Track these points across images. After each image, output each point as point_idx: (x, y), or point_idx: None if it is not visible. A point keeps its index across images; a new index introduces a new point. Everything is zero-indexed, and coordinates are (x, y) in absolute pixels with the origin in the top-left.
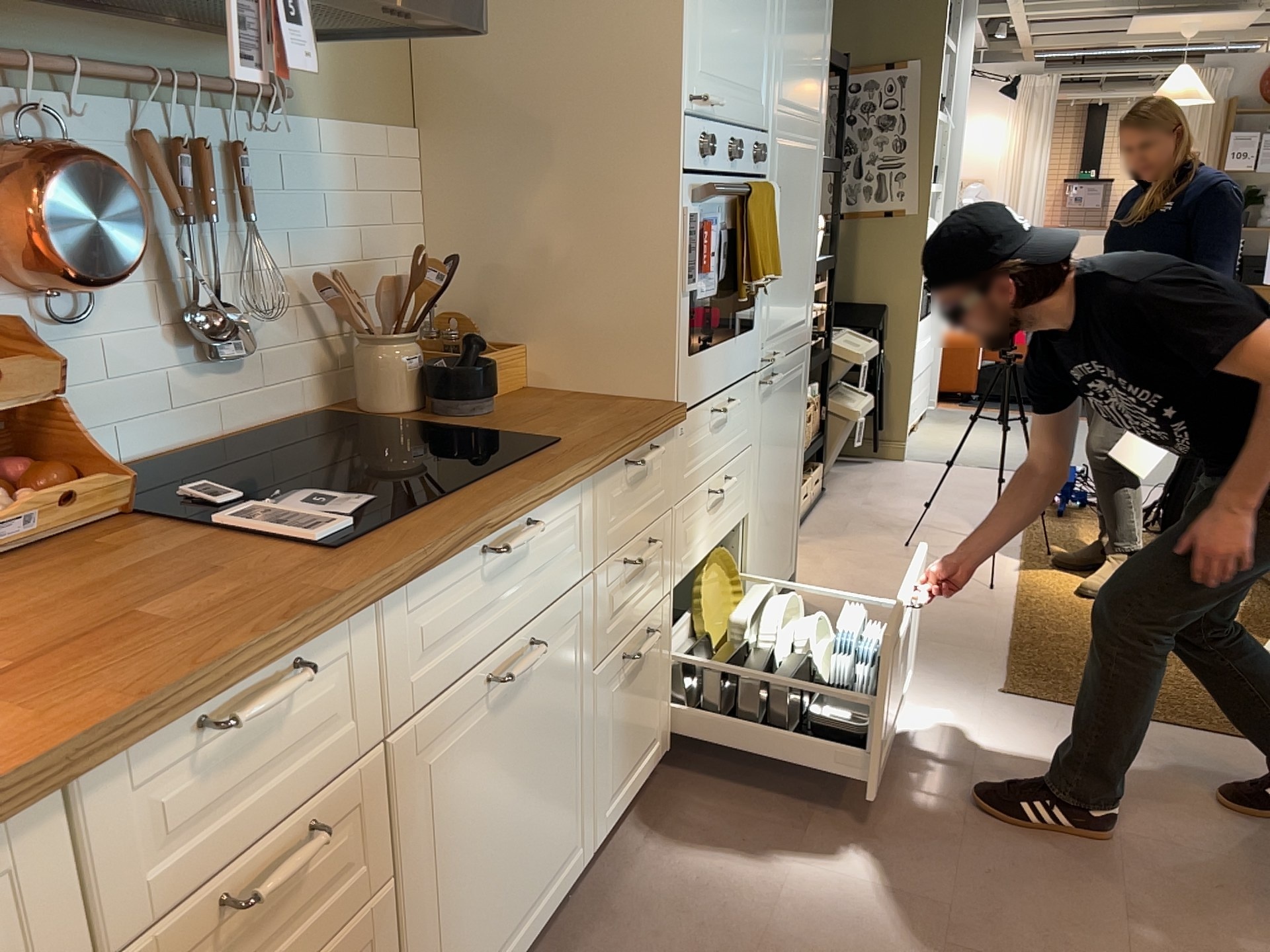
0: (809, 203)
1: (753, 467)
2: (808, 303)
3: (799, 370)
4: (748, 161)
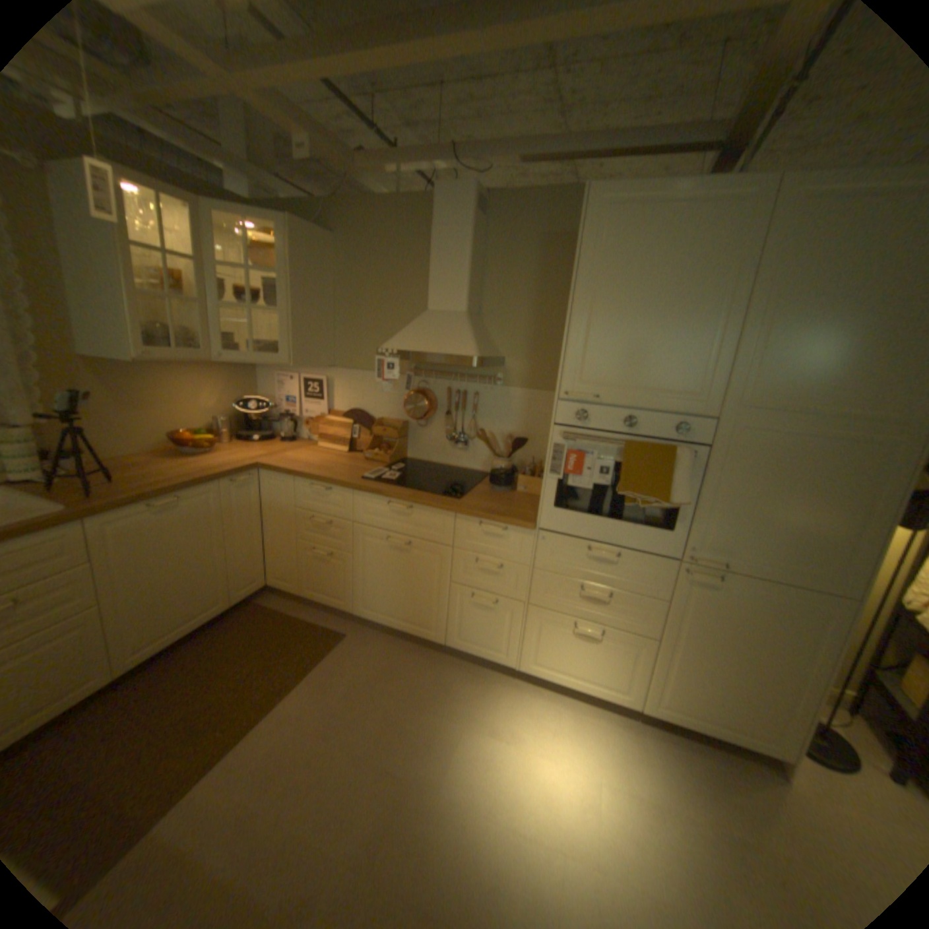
0: (852, 483)
1: (669, 617)
2: (852, 565)
3: (808, 606)
4: (661, 429)
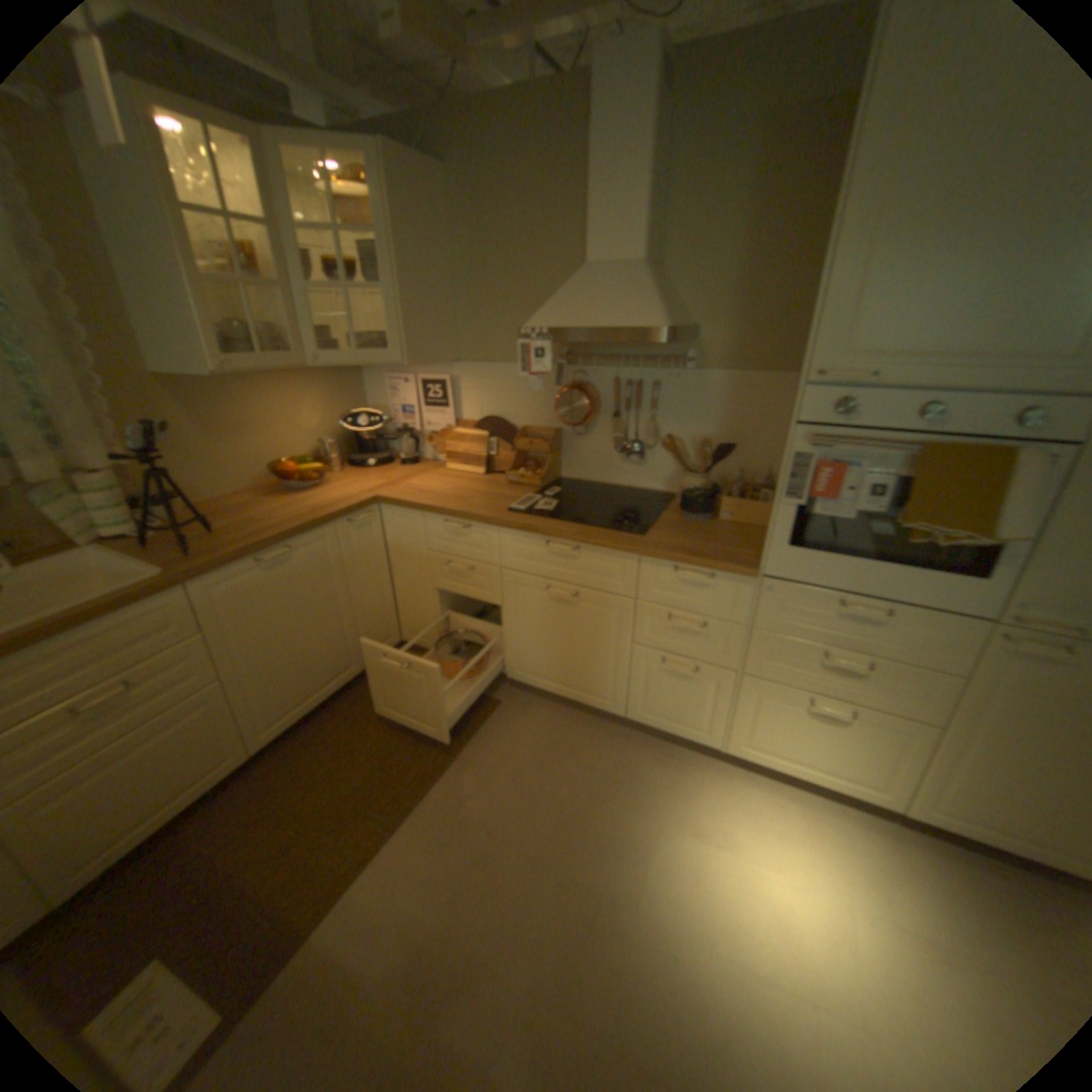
0: None
1: (964, 699)
2: None
3: None
4: (989, 421)
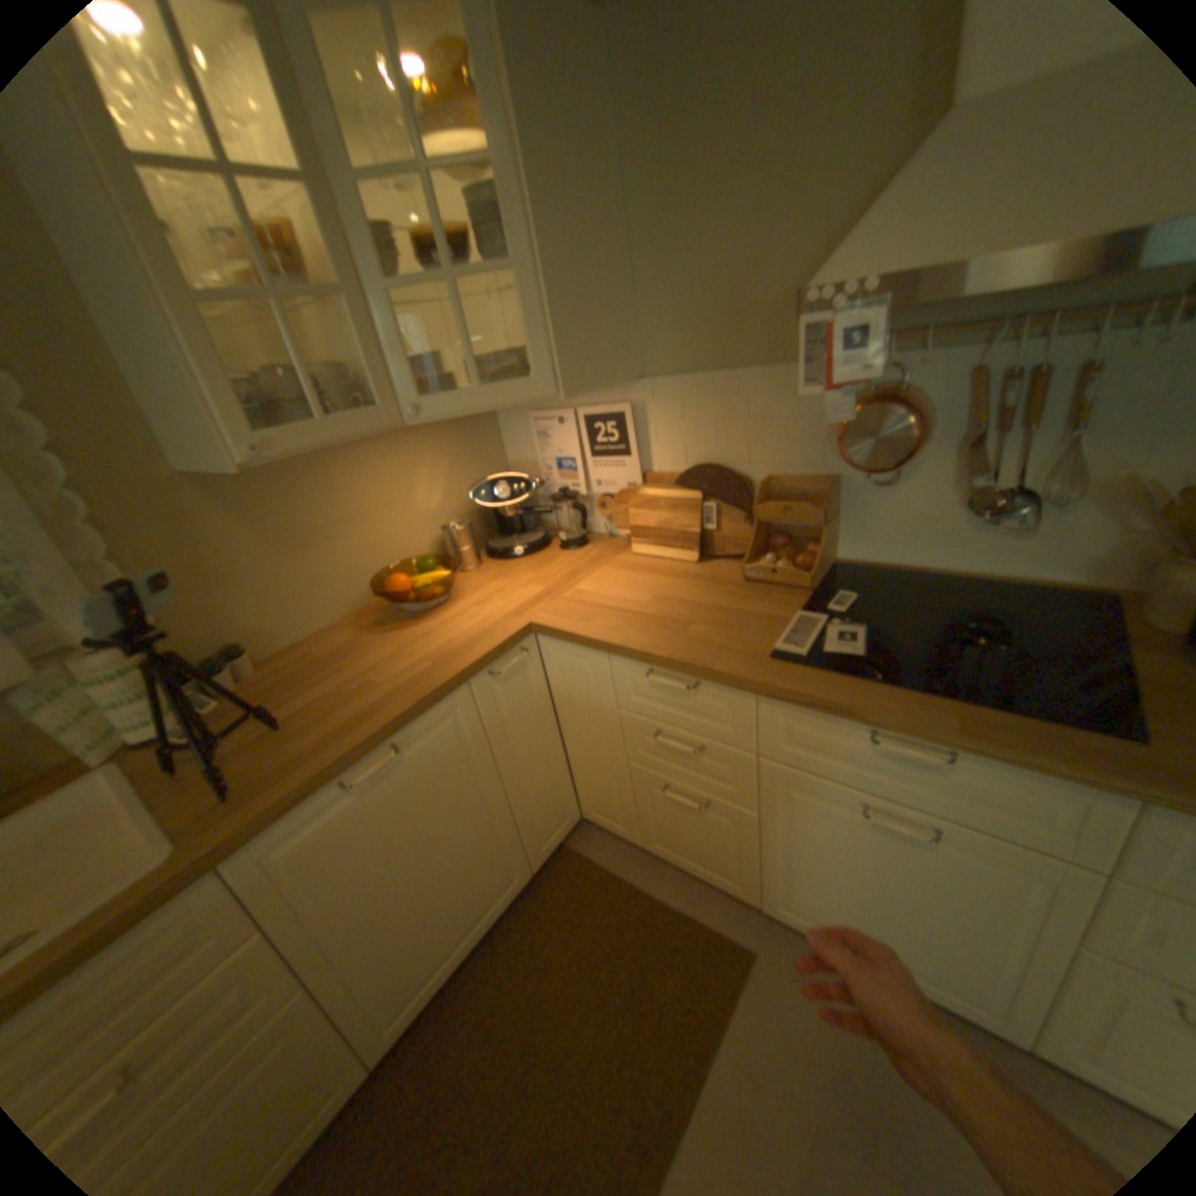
0: None
1: None
2: None
3: None
4: None
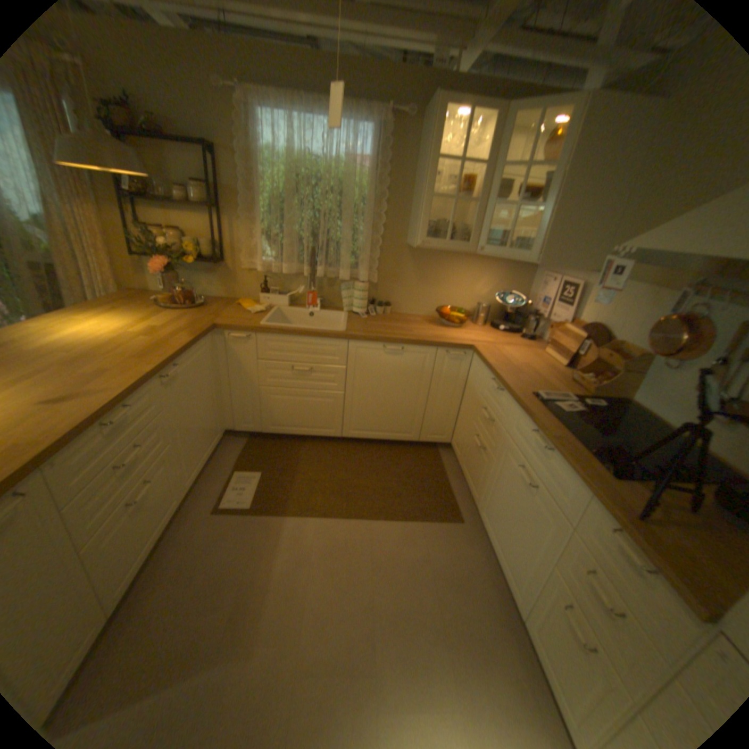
0: None
1: None
2: None
3: None
4: None
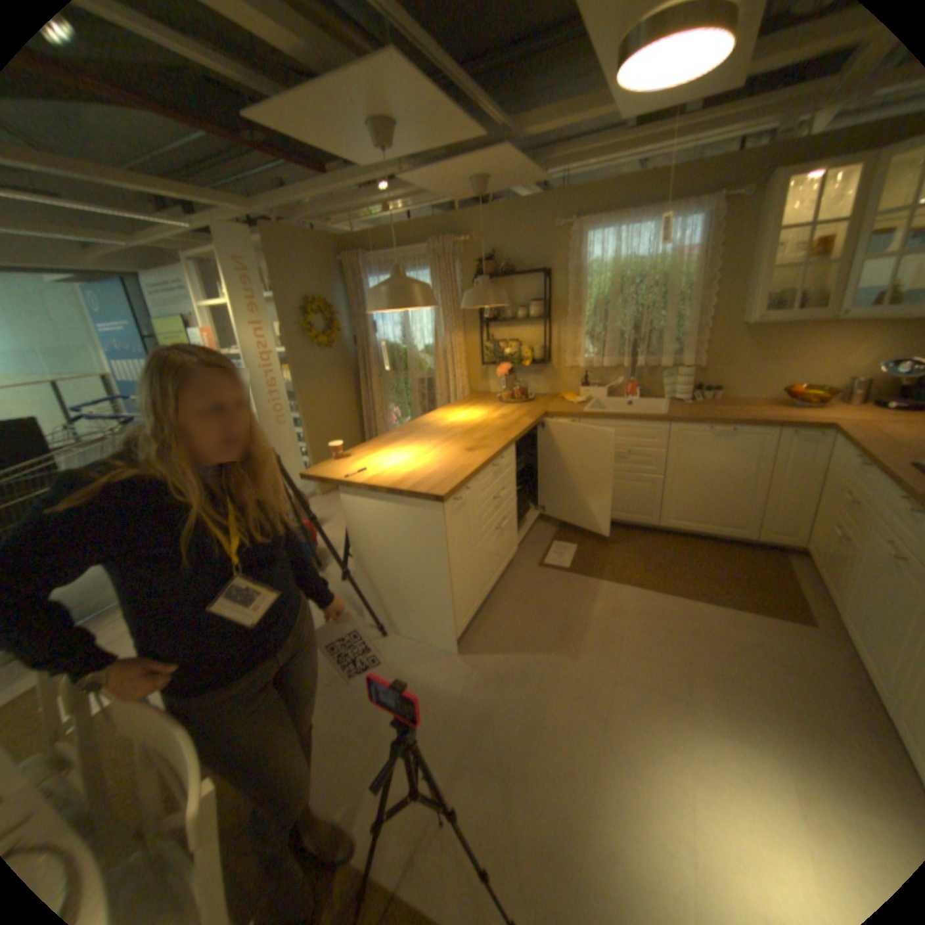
0: None
1: None
2: None
3: None
4: None
